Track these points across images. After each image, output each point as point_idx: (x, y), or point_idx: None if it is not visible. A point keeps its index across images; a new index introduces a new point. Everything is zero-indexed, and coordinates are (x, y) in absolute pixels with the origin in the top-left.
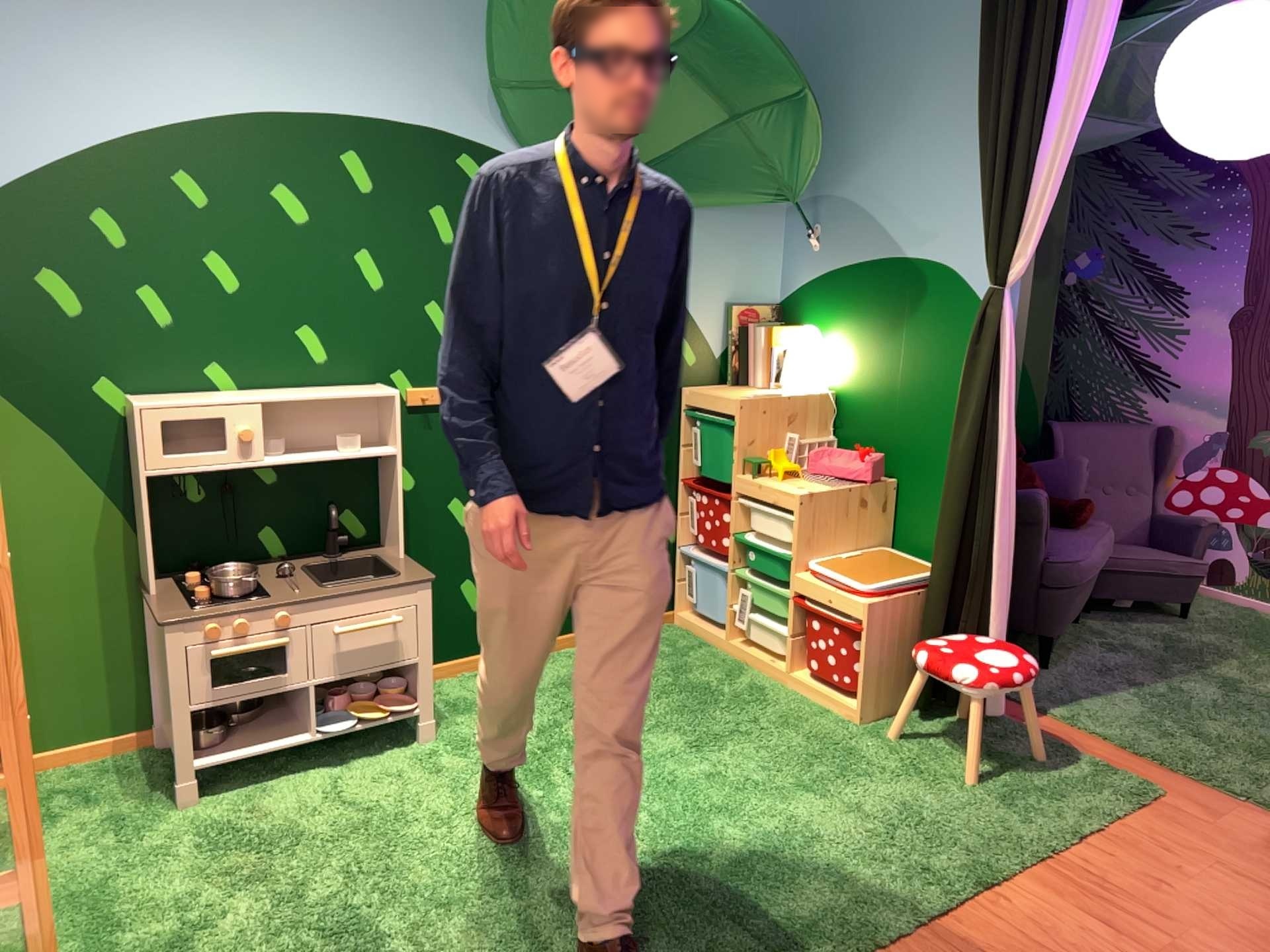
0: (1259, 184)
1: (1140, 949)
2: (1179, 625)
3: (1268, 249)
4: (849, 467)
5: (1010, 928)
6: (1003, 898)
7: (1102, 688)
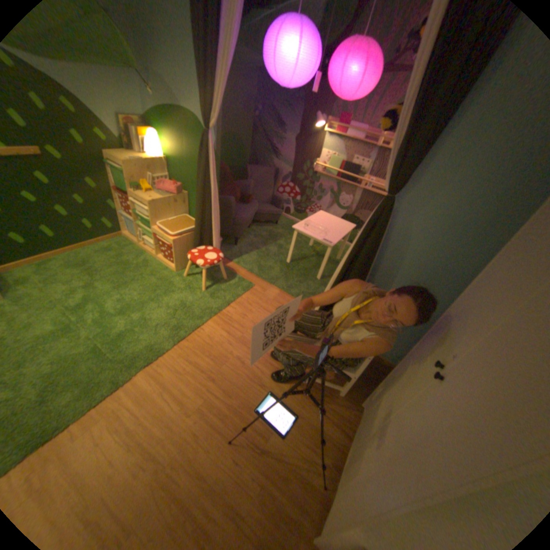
0: (308, 91)
1: (232, 340)
2: (275, 228)
3: (308, 116)
4: (169, 189)
5: (200, 340)
6: (201, 330)
7: (249, 252)
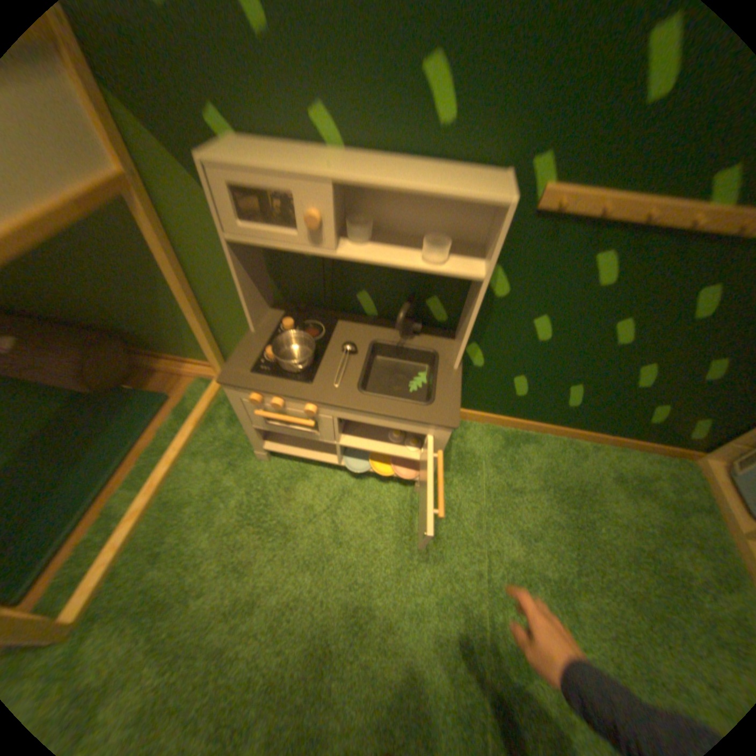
0: None
1: None
2: None
3: None
4: None
5: None
6: None
7: None
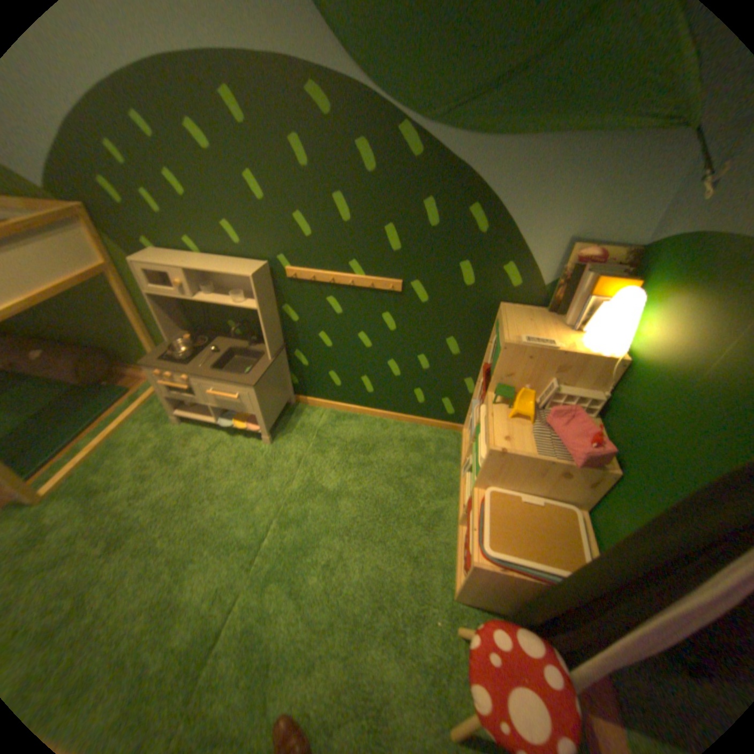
0: None
1: None
2: None
3: None
4: (572, 442)
5: None
6: None
7: None
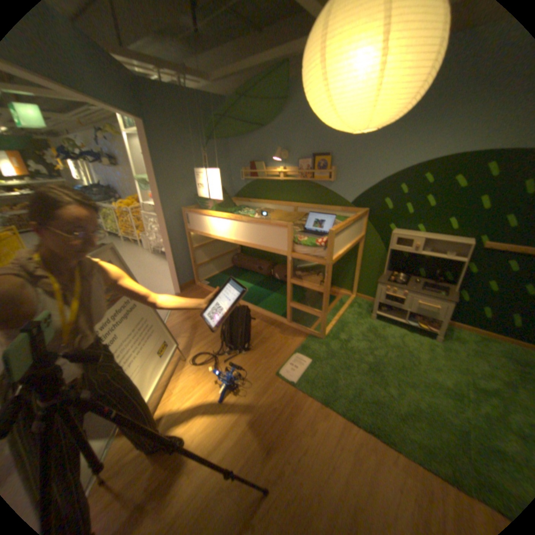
0: None
1: None
2: None
3: None
4: None
5: None
6: None
7: None
